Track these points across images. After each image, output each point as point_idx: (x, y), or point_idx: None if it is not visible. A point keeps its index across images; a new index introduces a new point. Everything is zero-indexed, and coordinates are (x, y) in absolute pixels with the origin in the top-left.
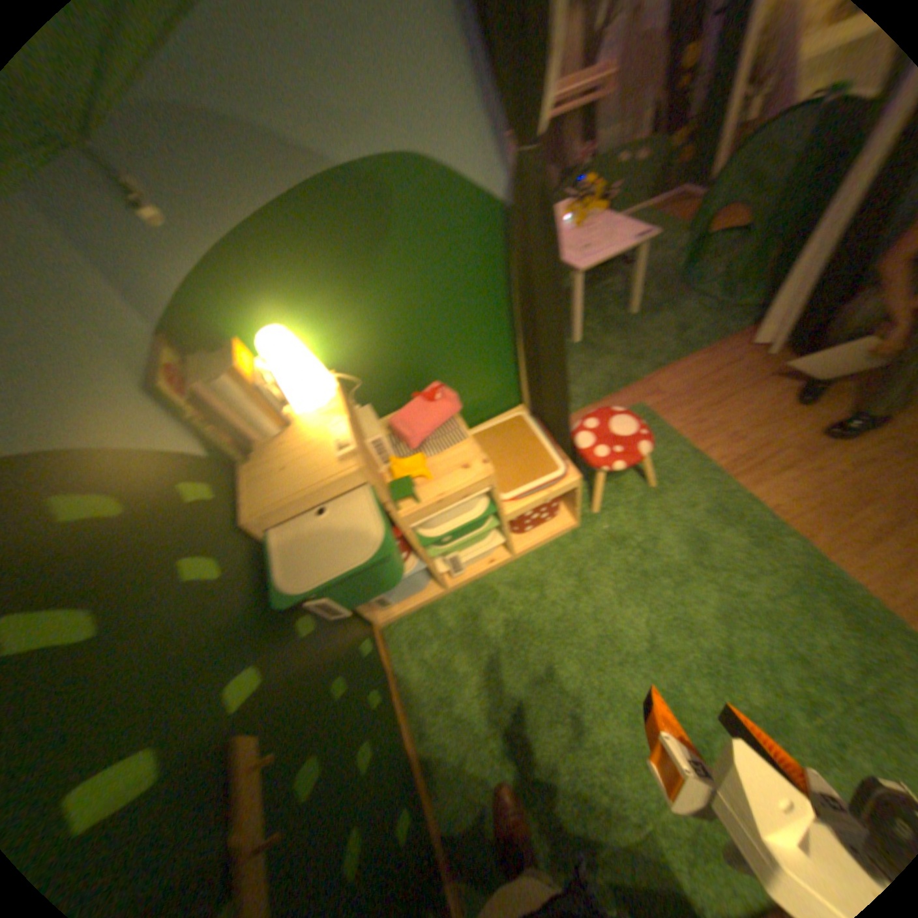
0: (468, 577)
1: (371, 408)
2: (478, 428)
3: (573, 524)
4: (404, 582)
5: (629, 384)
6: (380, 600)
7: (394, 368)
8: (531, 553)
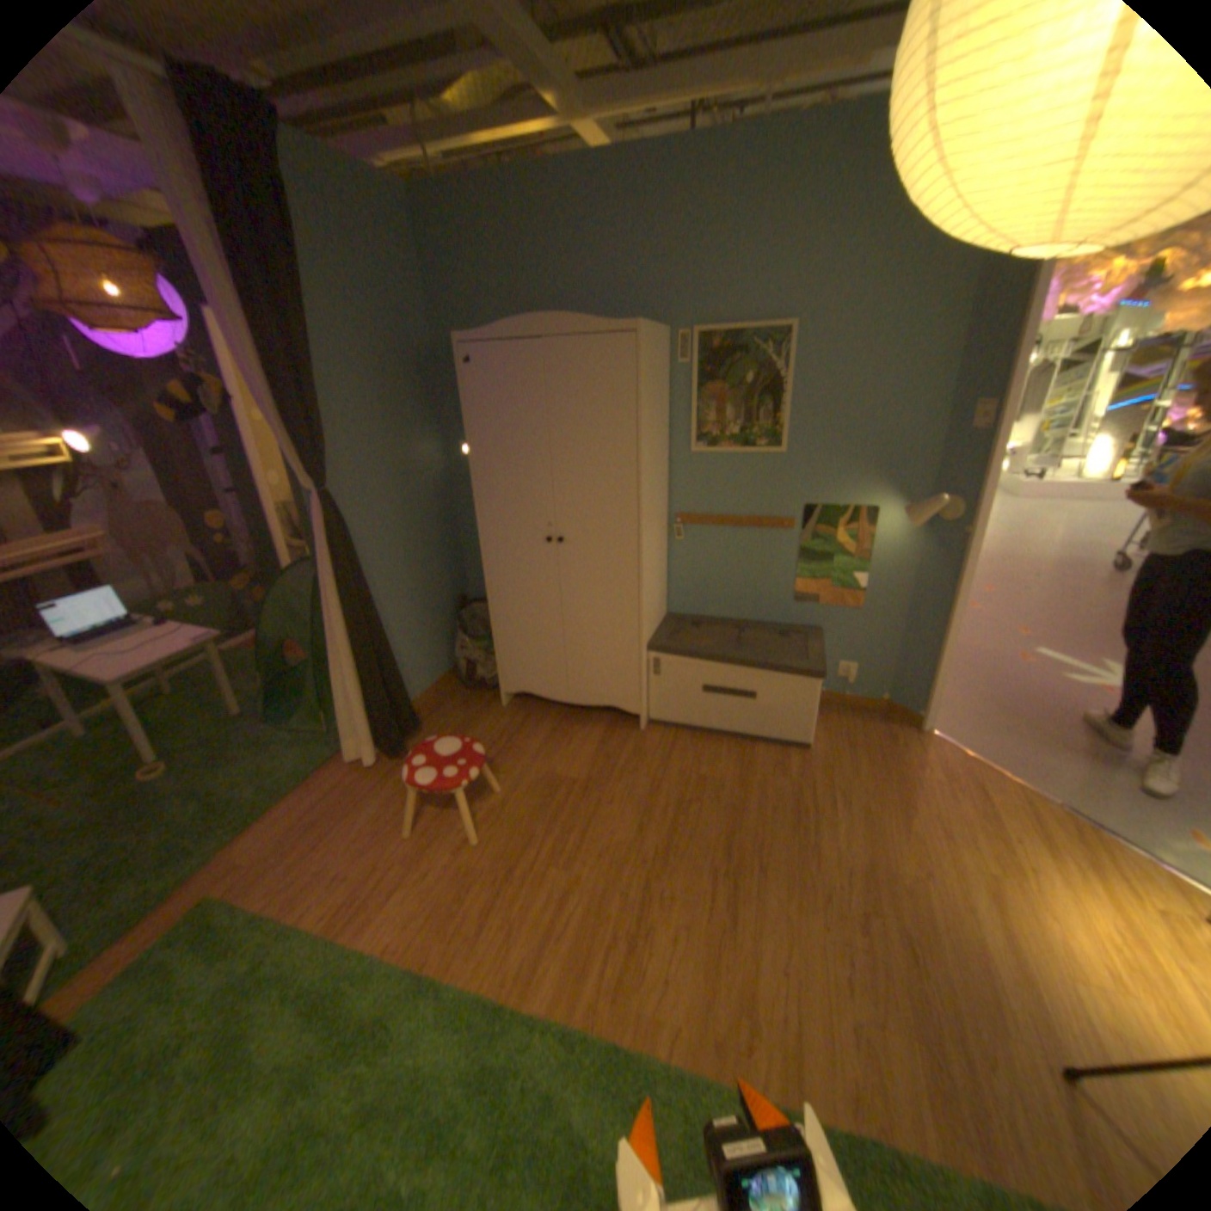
0: None
1: None
2: None
3: None
4: None
5: (187, 879)
6: None
7: None
8: None
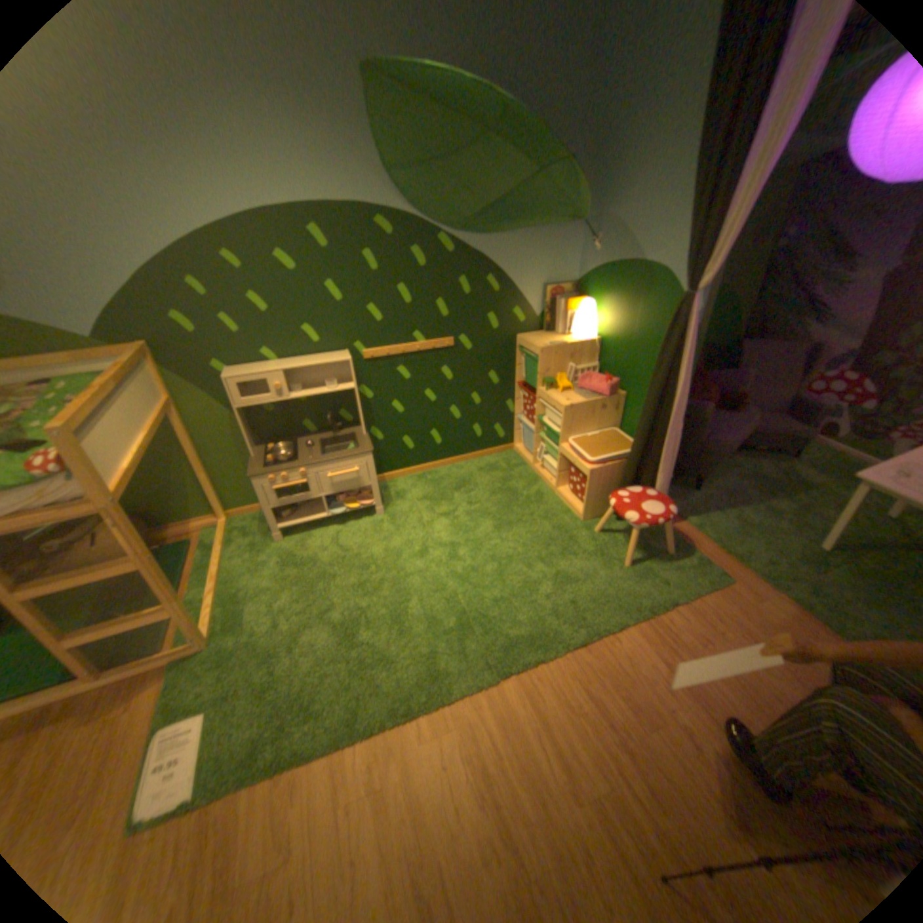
0: (539, 473)
1: (594, 367)
2: (620, 433)
3: (579, 515)
4: (525, 433)
5: (761, 579)
6: (517, 429)
7: (617, 362)
8: (557, 501)
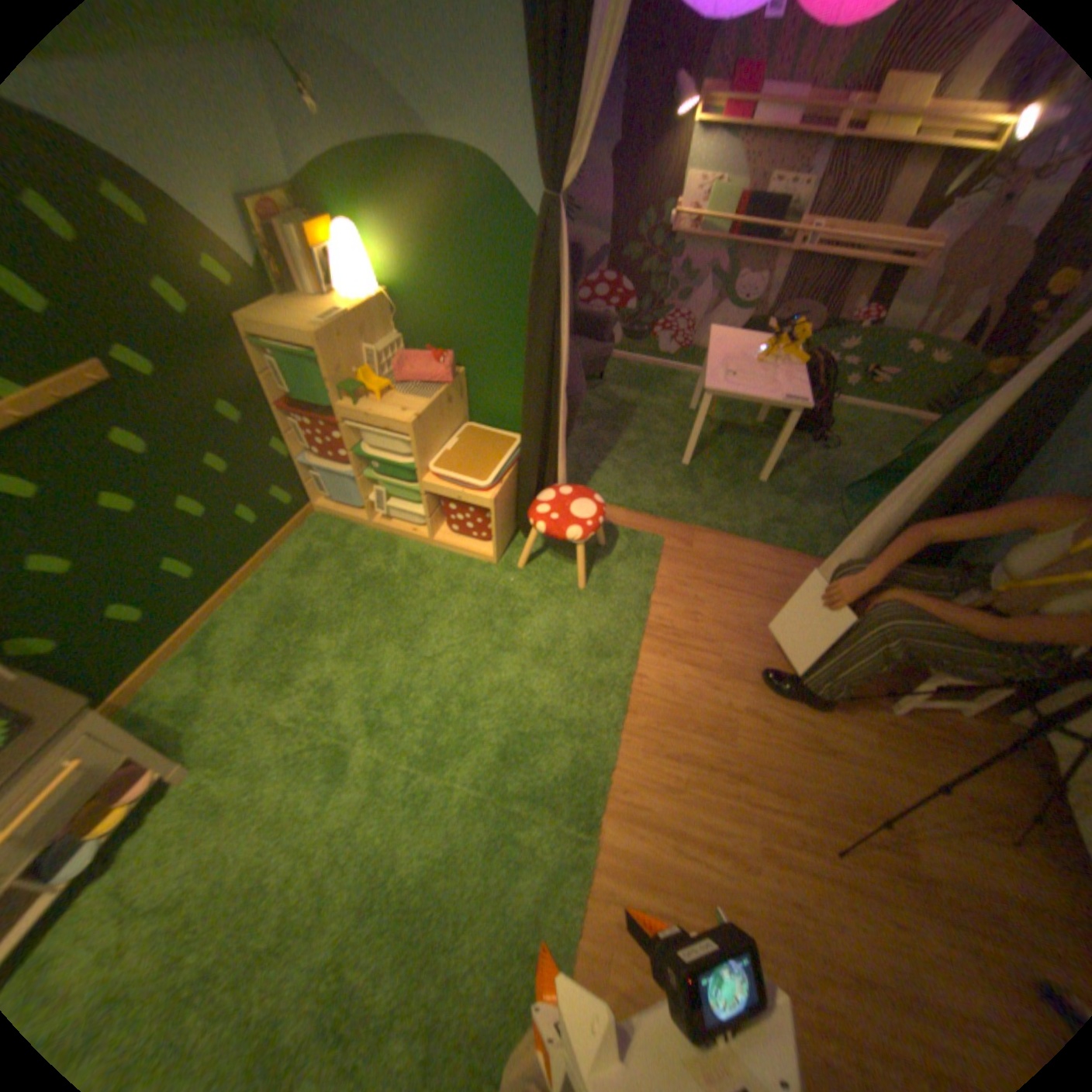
0: (391, 528)
1: (399, 339)
2: (481, 427)
3: (491, 558)
4: (337, 480)
5: (674, 521)
6: (315, 479)
7: (433, 323)
8: (446, 553)
